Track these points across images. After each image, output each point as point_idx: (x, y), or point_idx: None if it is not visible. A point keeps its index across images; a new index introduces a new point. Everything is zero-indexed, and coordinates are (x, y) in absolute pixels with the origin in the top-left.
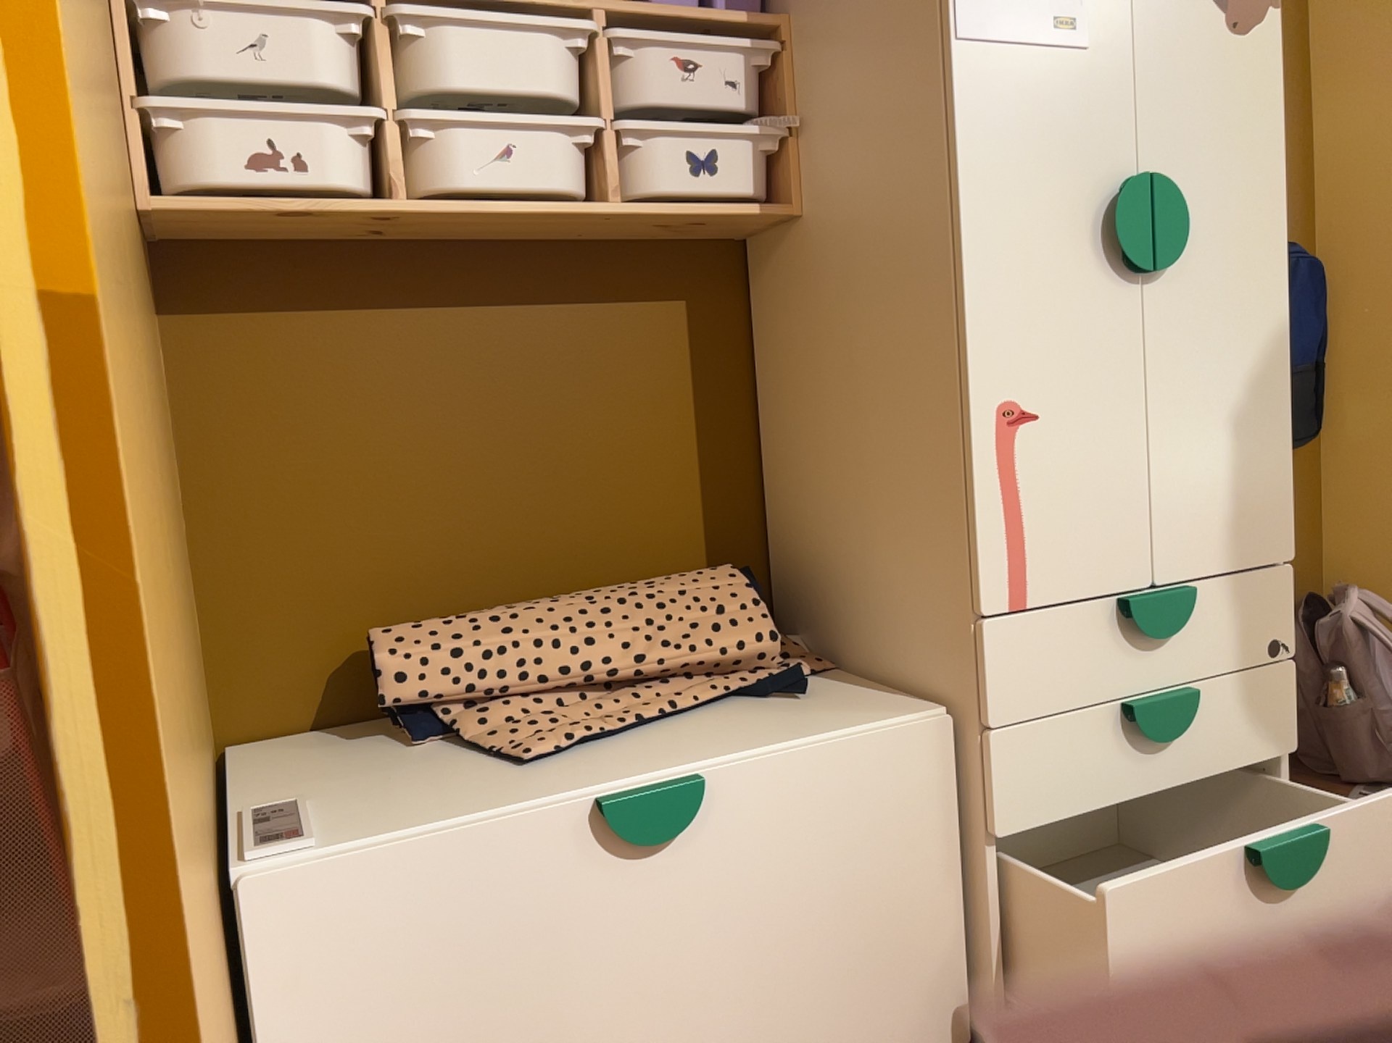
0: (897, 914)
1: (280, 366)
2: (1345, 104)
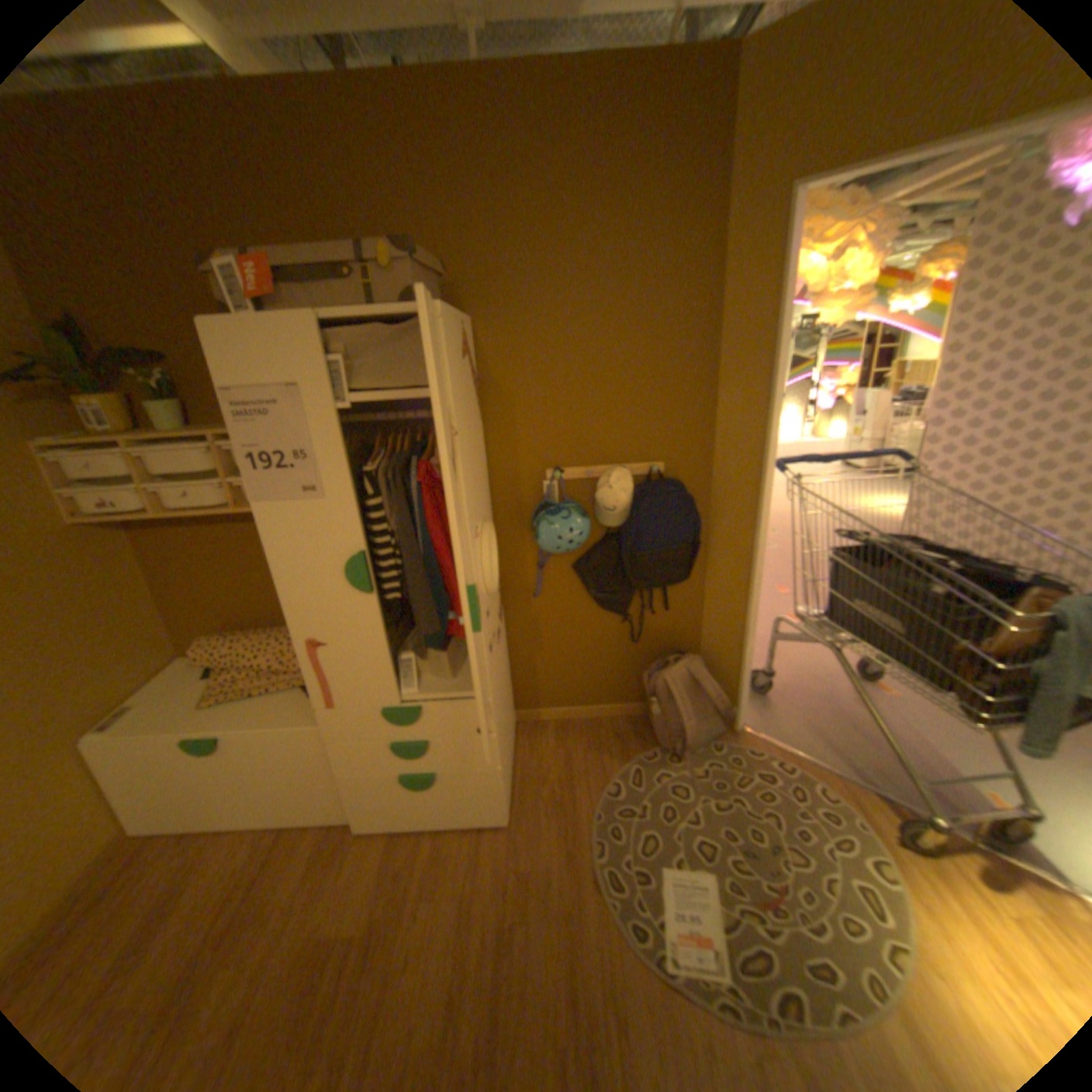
0: (310, 785)
1: (167, 547)
2: (735, 398)
